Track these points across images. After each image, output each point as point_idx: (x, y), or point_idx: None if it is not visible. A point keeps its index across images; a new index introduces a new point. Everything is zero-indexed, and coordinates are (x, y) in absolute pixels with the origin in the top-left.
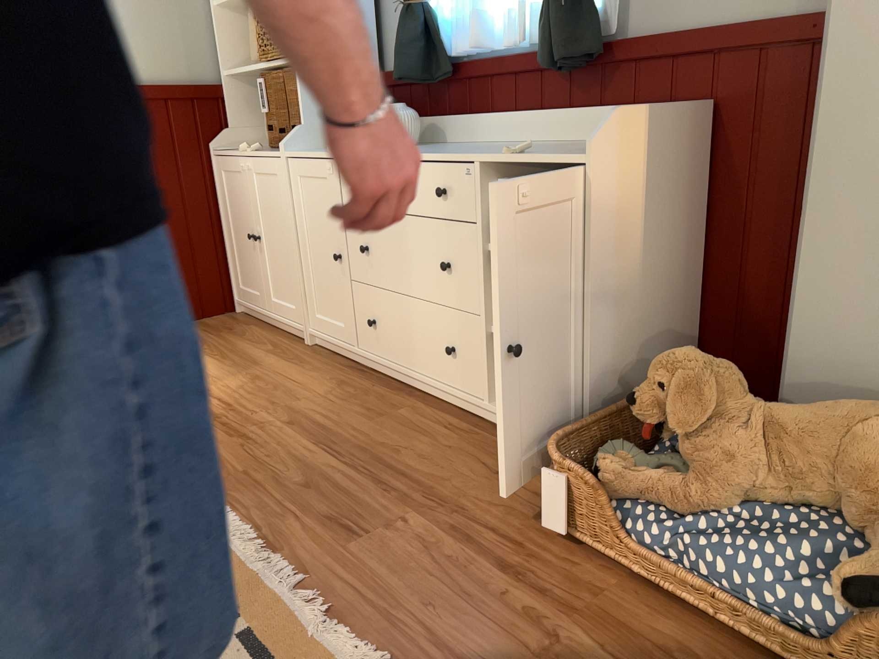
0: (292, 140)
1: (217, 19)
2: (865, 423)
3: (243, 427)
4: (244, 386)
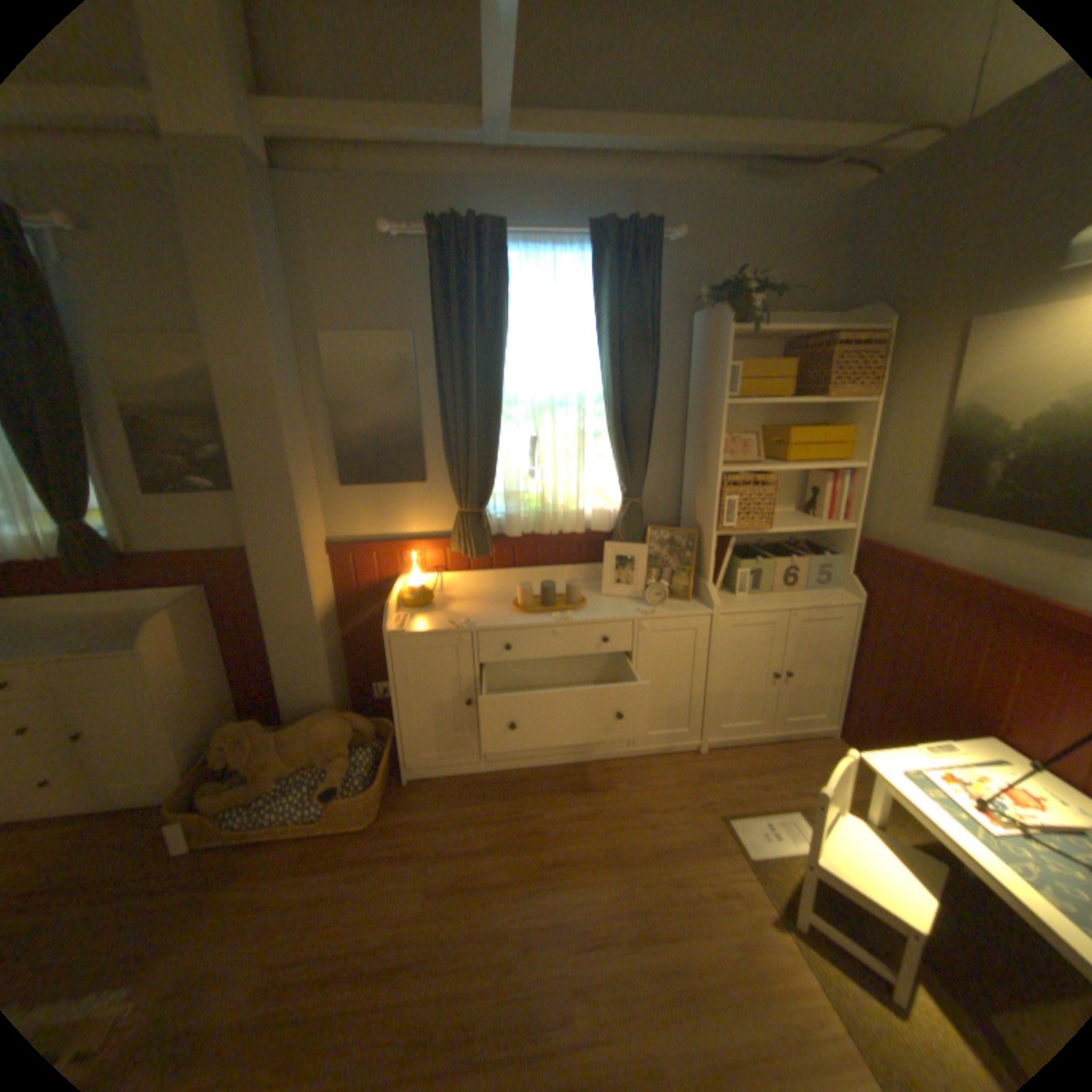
0: None
1: None
2: (313, 728)
3: None
4: None
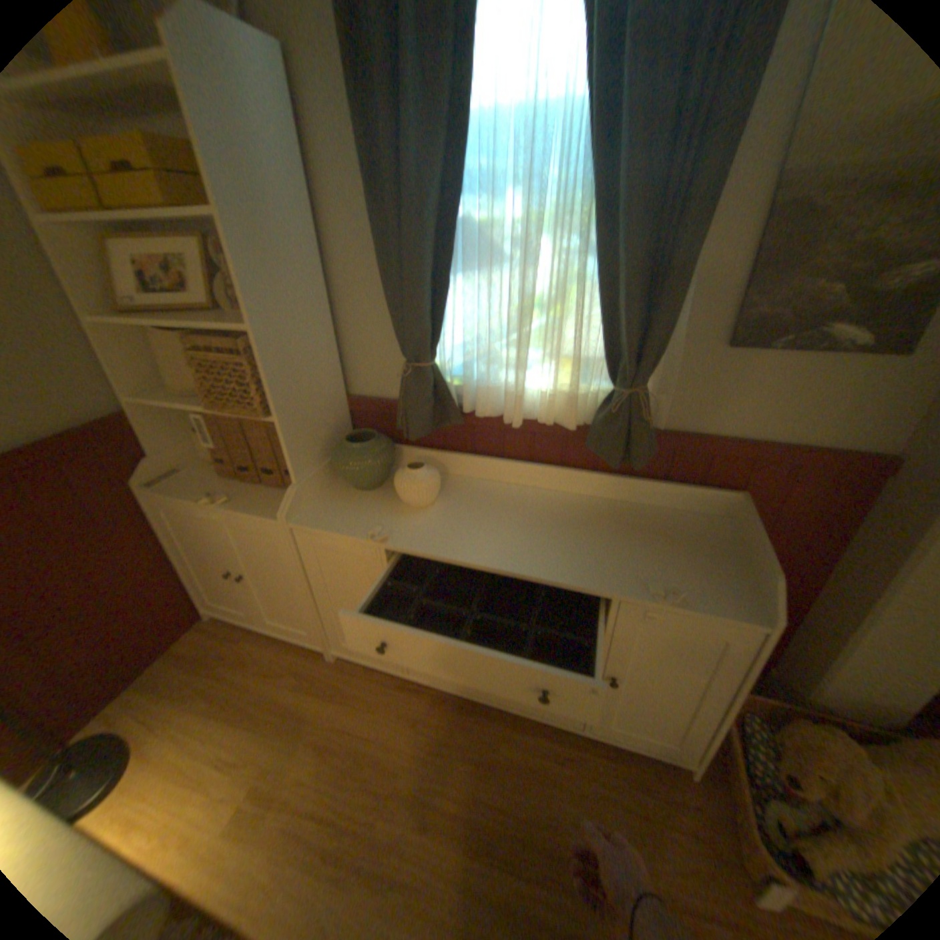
0: (292, 505)
1: (96, 332)
2: None
3: (381, 863)
4: (320, 773)
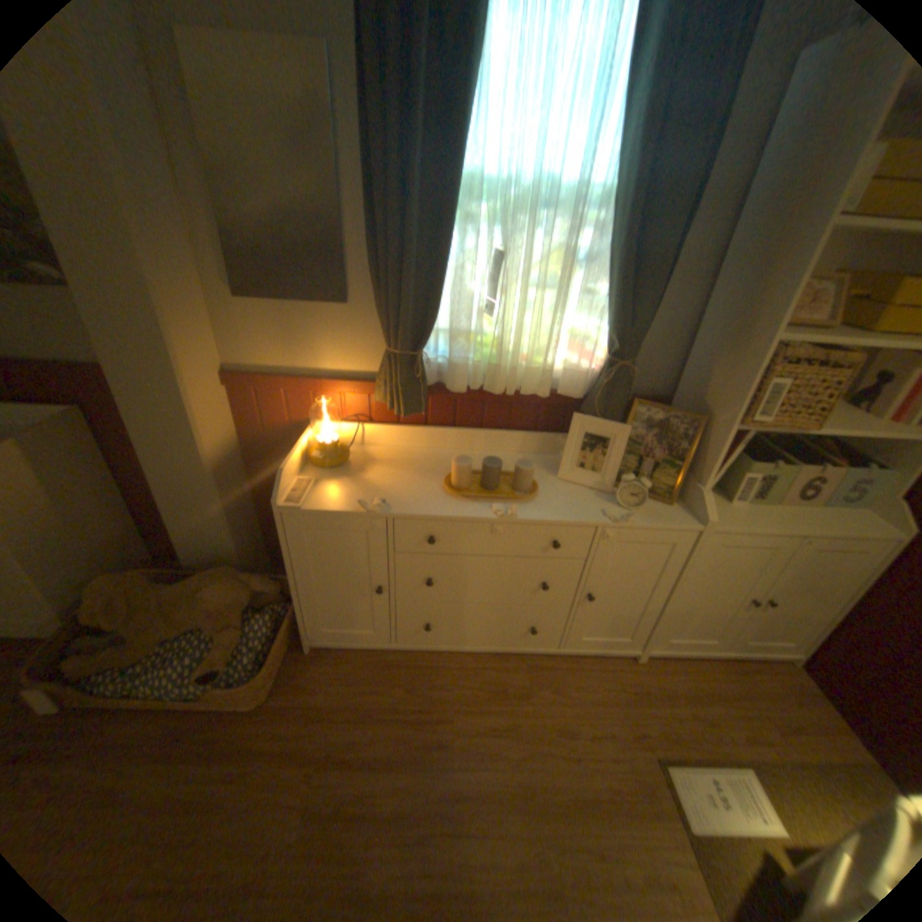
0: None
1: None
2: (202, 591)
3: None
4: None
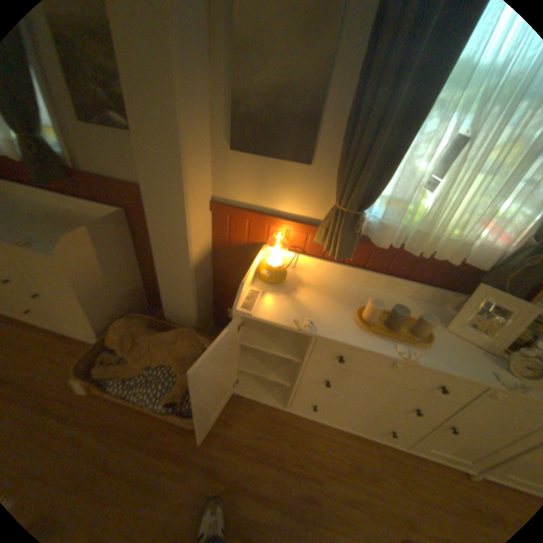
0: None
1: None
2: (175, 344)
3: None
4: None
